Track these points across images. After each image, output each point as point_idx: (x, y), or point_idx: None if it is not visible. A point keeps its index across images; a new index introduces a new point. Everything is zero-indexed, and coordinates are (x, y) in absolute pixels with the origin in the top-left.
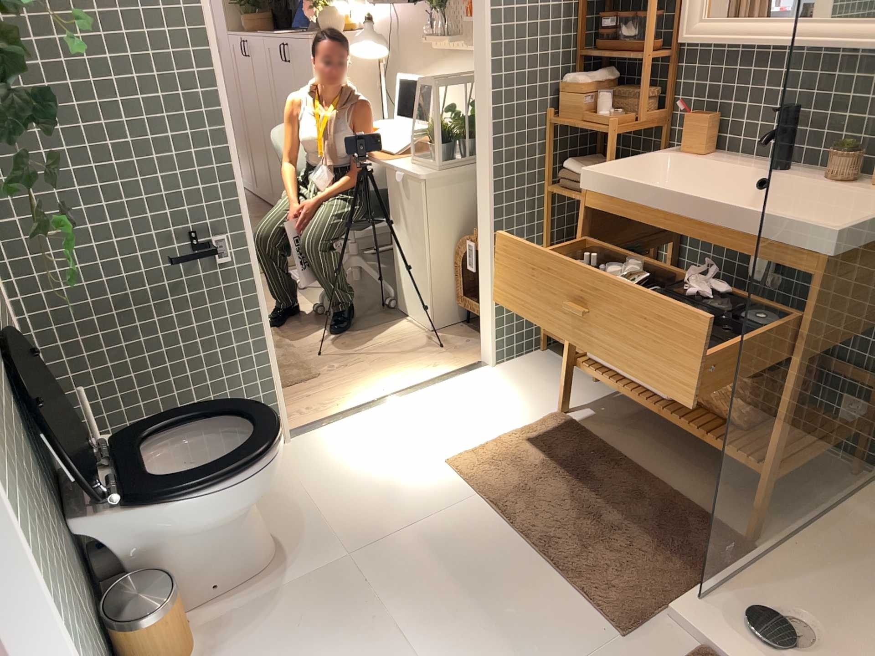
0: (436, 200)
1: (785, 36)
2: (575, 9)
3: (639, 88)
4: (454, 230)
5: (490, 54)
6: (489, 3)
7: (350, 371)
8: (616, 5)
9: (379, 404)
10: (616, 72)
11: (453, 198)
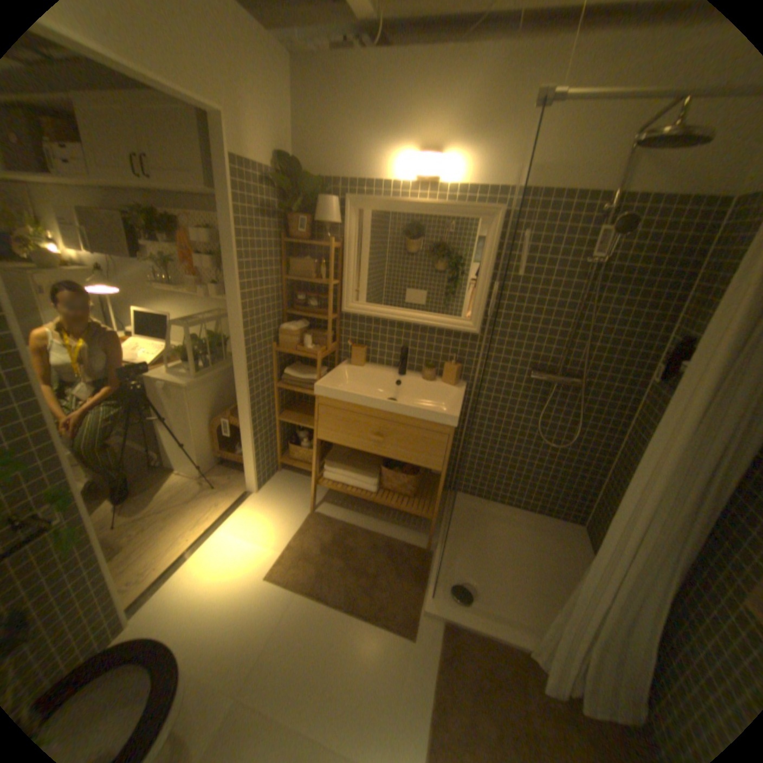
0: (195, 398)
1: (405, 320)
2: (281, 288)
3: (319, 329)
4: (208, 412)
5: (242, 318)
6: (240, 289)
7: (151, 534)
8: (307, 289)
9: (192, 553)
10: (303, 319)
11: (205, 394)
